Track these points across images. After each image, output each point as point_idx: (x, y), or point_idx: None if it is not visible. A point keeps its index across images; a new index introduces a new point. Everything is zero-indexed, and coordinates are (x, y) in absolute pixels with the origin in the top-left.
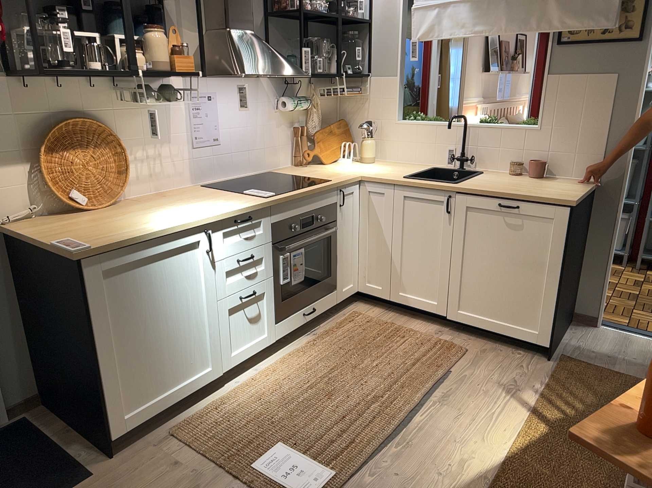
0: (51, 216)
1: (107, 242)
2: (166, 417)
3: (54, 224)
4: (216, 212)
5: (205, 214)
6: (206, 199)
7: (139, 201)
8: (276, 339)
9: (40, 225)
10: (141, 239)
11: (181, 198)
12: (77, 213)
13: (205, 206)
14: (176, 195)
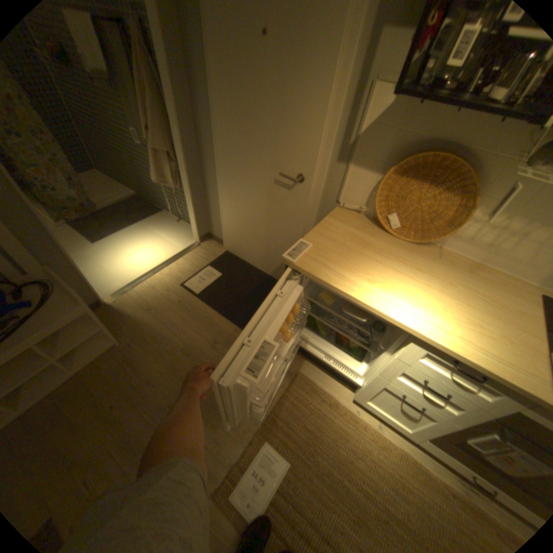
0: (370, 219)
1: (312, 268)
2: (311, 367)
3: (352, 226)
4: (439, 337)
5: (427, 325)
6: (491, 312)
7: (444, 256)
8: (419, 443)
9: (346, 221)
10: (335, 288)
11: (478, 287)
12: (380, 230)
13: (460, 318)
14: (488, 279)
